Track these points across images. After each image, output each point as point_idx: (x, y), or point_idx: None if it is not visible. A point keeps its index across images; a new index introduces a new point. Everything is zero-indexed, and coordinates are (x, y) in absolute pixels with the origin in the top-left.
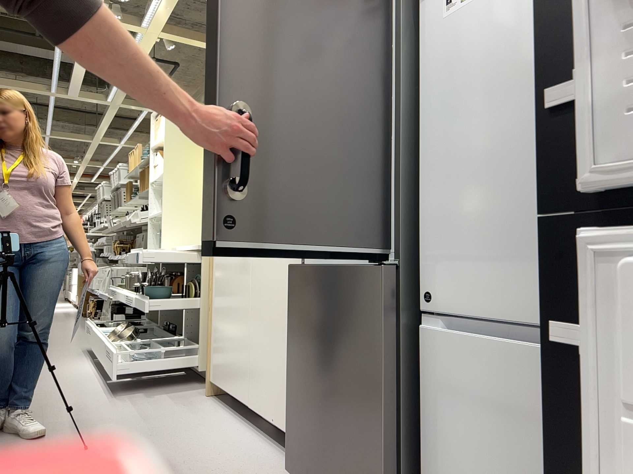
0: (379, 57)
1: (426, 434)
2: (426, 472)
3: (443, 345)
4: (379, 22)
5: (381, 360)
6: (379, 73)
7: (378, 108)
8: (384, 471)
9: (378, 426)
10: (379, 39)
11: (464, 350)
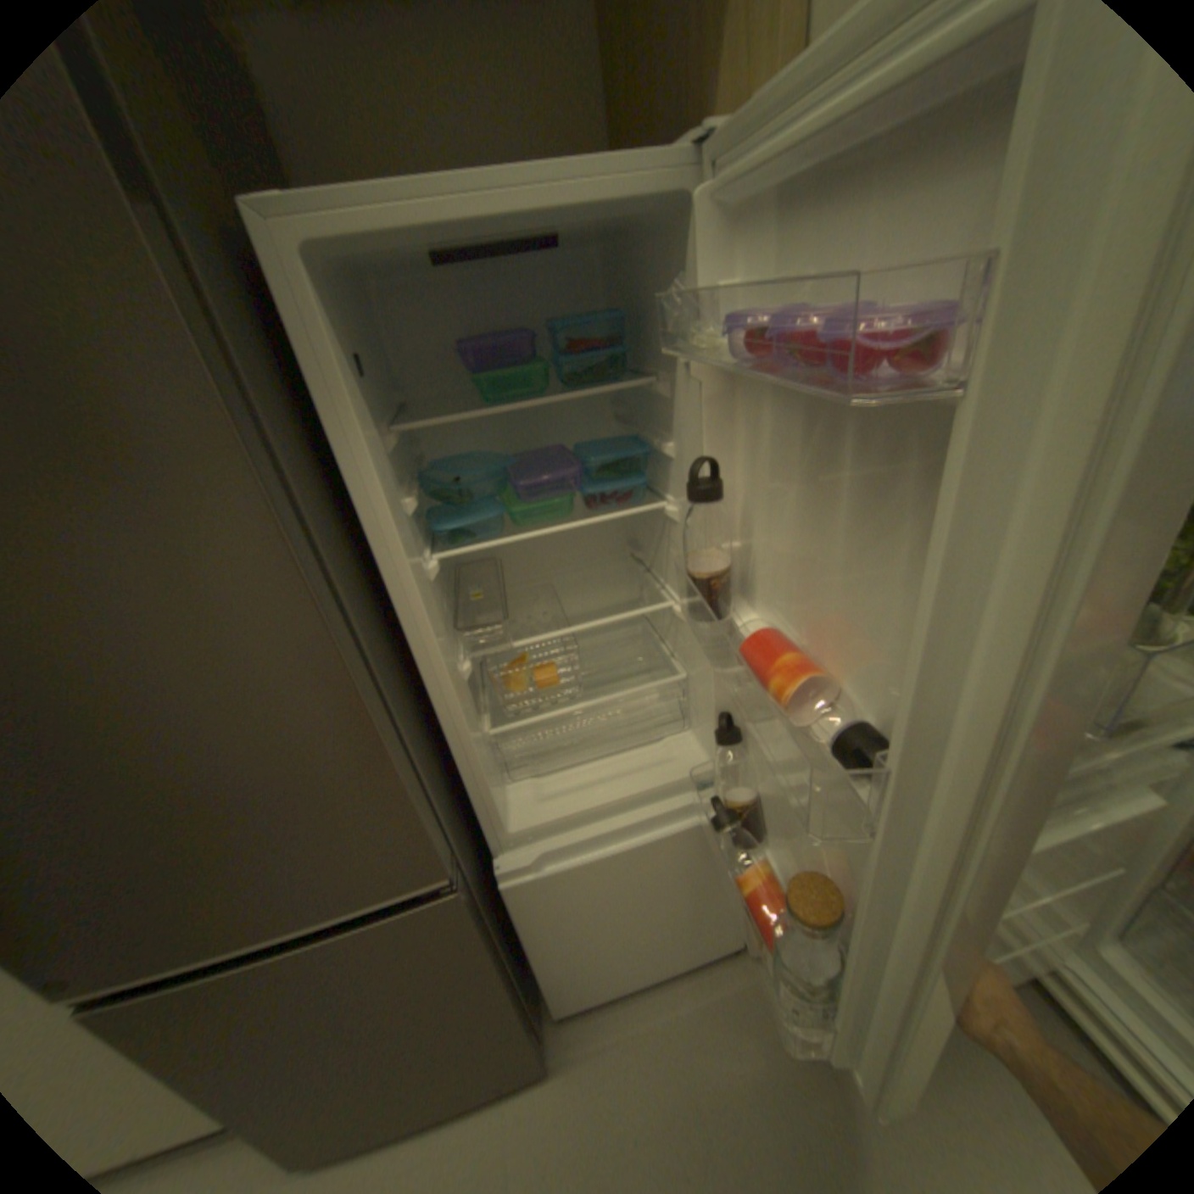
0: (280, 582)
1: (527, 958)
2: (535, 979)
3: (537, 887)
4: (237, 493)
5: (481, 973)
6: (299, 621)
7: (331, 691)
8: (511, 1035)
9: (494, 1020)
10: (259, 540)
11: (572, 877)
